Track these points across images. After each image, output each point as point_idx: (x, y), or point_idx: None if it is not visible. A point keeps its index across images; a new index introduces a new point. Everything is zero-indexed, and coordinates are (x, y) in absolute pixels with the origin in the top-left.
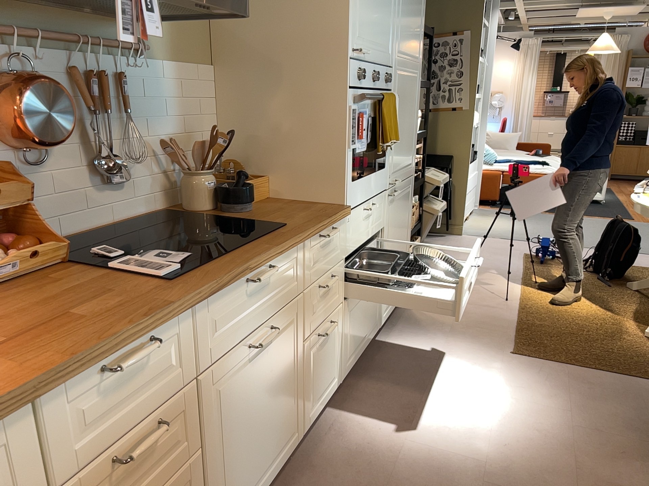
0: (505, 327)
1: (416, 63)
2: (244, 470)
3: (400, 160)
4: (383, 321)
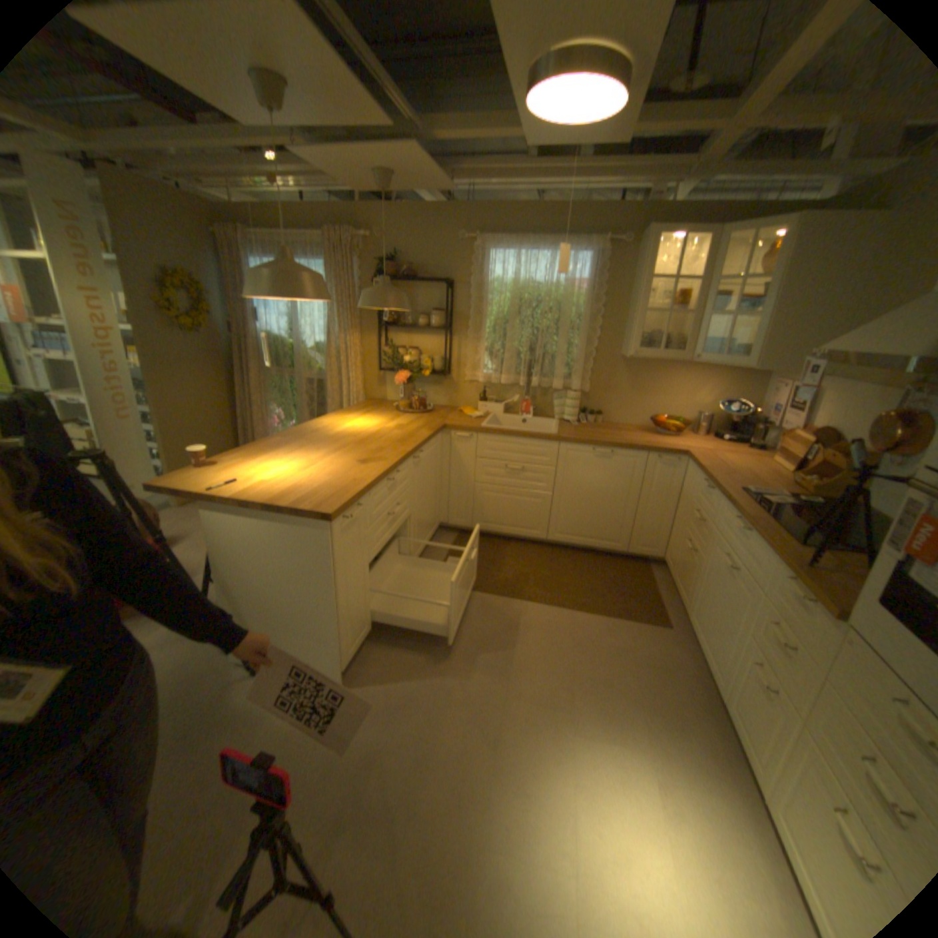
0: None
1: None
2: (706, 615)
3: None
4: None
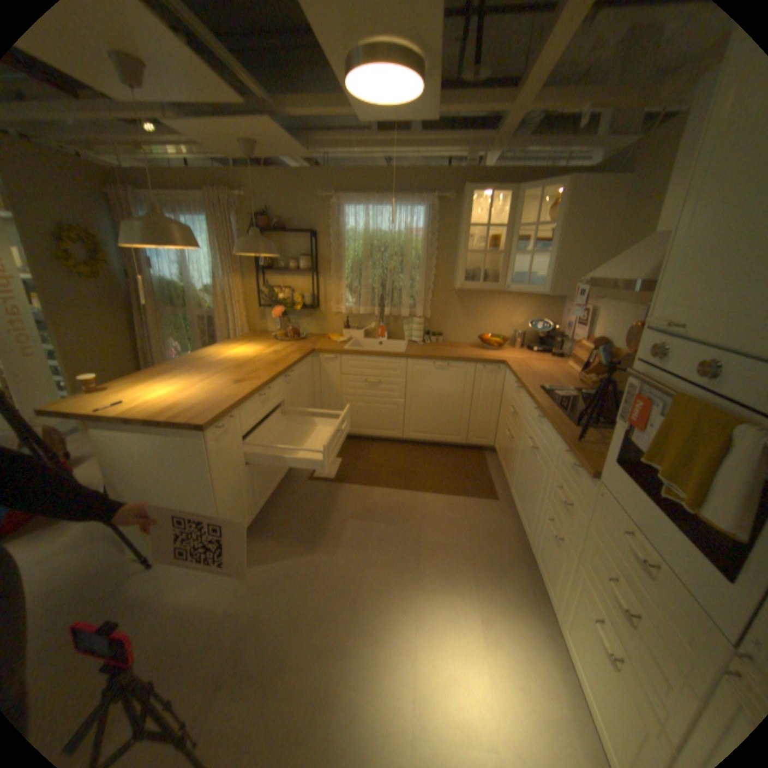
0: None
1: None
2: (519, 487)
3: None
4: None
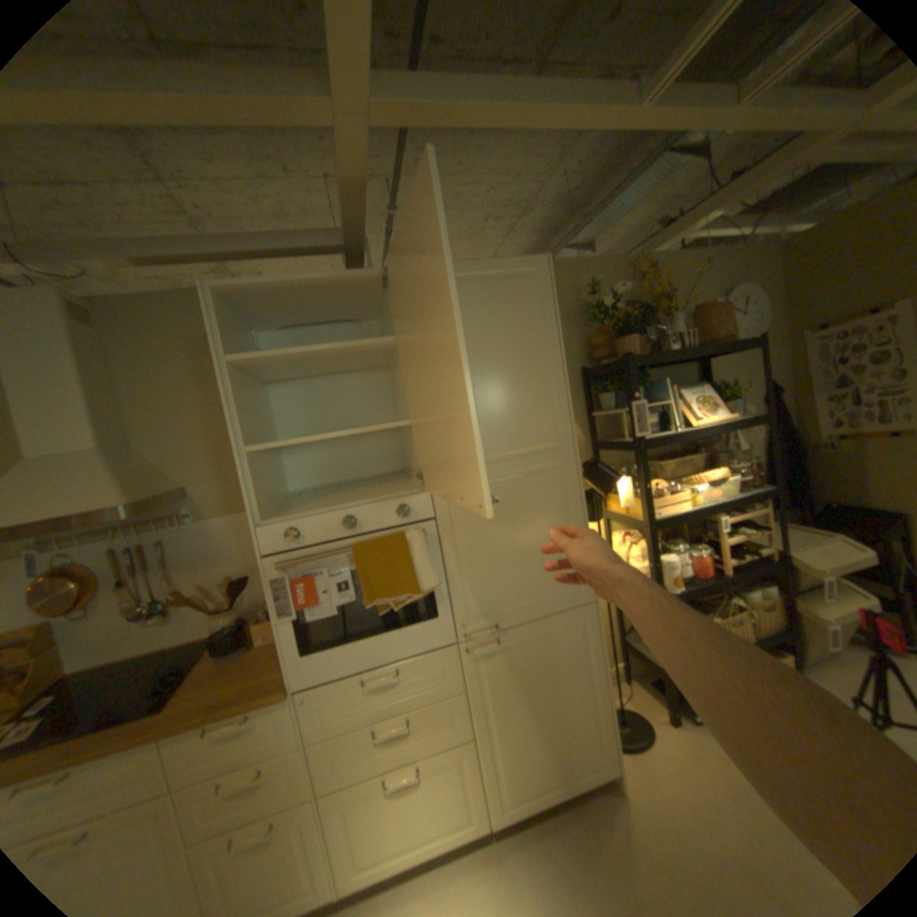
0: None
1: (541, 452)
2: None
3: (504, 597)
4: (498, 823)
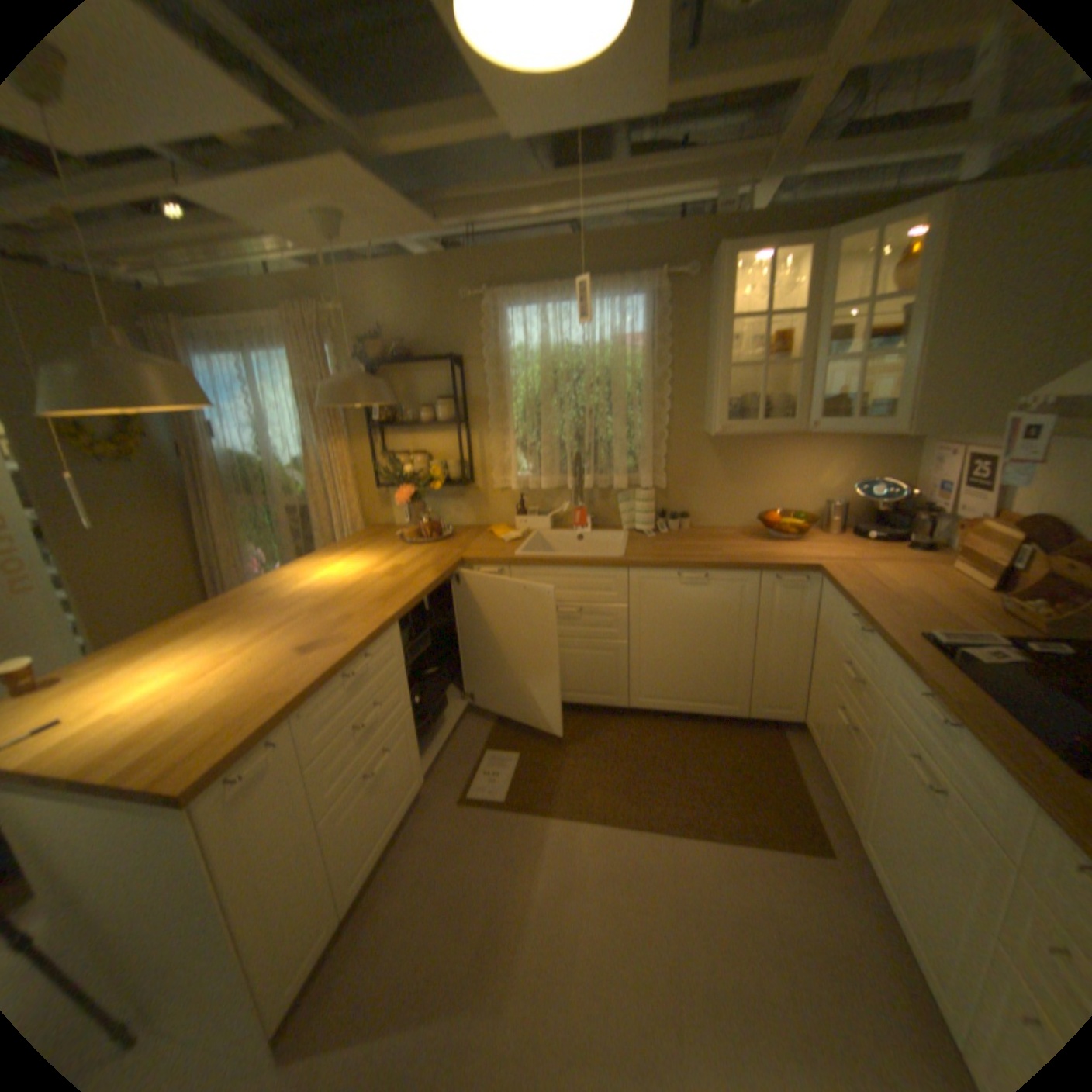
0: None
1: None
2: (891, 850)
3: None
4: None
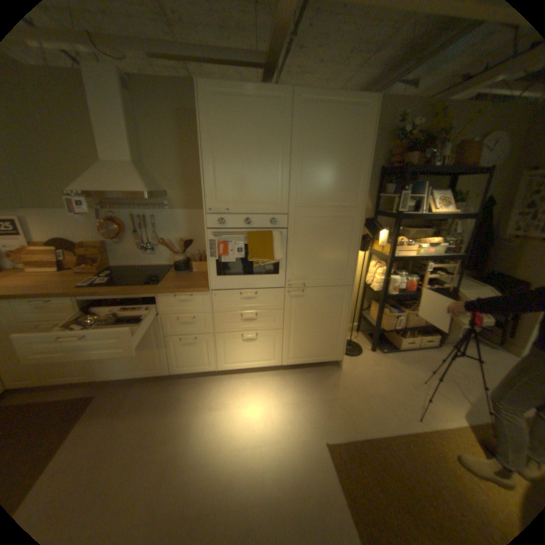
0: (367, 432)
1: (346, 207)
2: (115, 363)
3: (311, 272)
4: (285, 363)
